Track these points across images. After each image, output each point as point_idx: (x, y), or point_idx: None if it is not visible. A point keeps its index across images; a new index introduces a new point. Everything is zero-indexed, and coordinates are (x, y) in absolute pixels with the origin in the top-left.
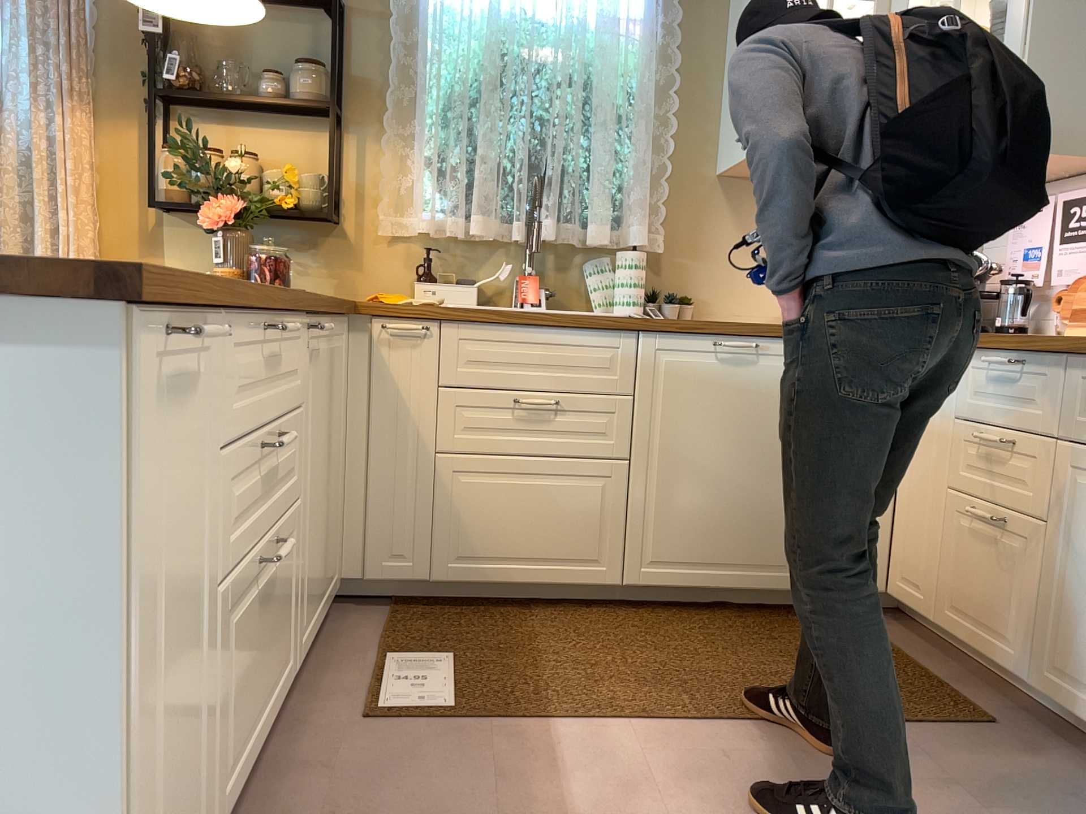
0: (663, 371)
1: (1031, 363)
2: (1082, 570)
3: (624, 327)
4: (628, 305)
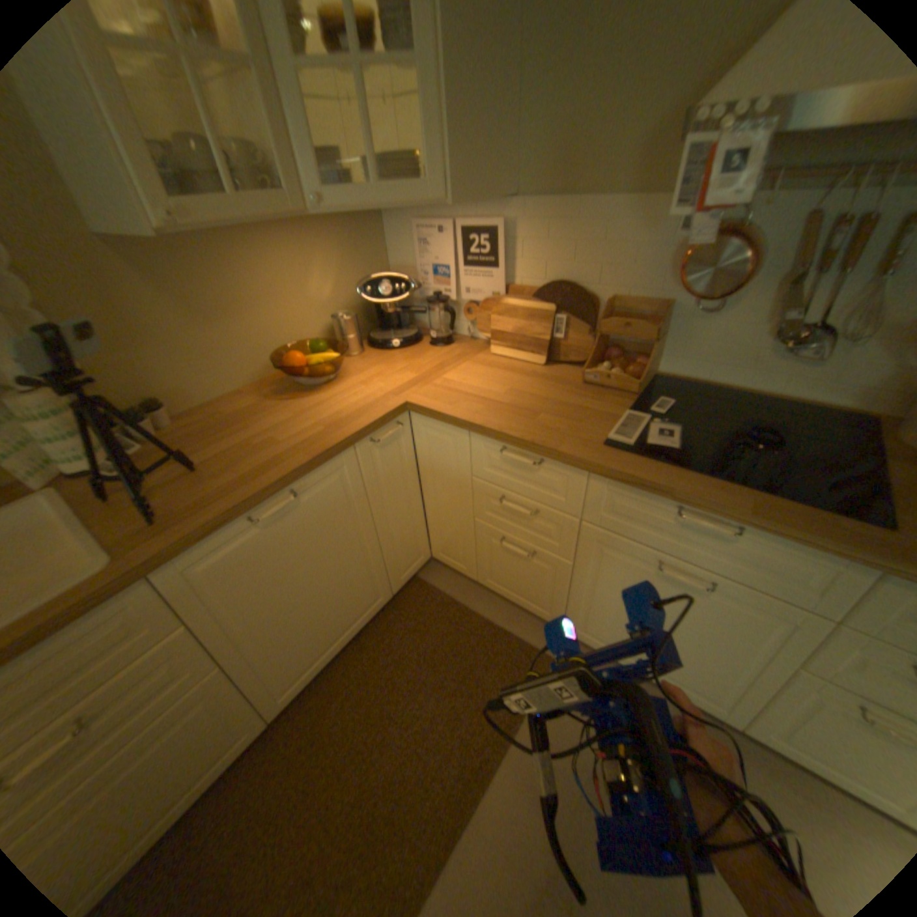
0: (204, 582)
1: (547, 461)
2: (605, 594)
3: (117, 593)
4: (78, 463)
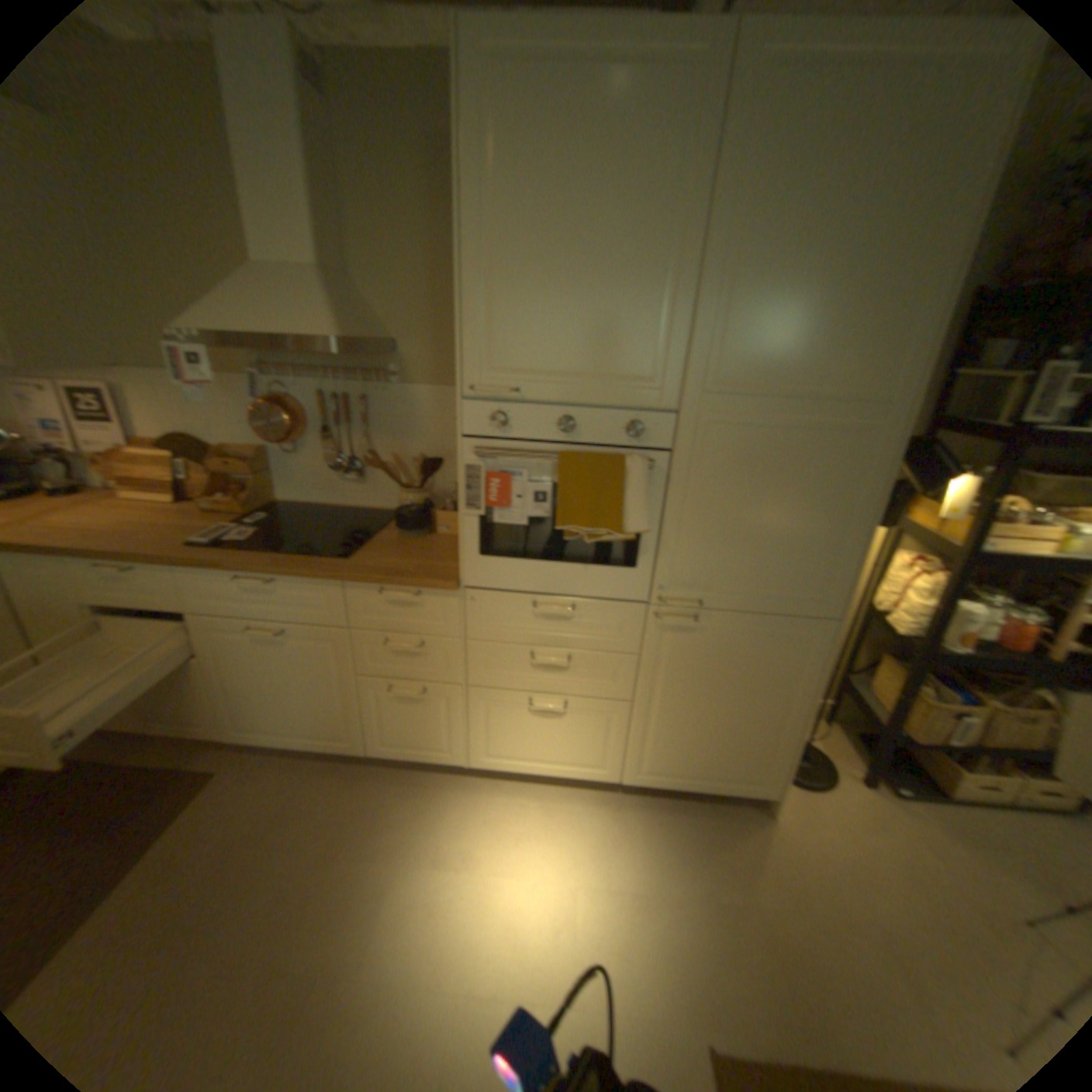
0: None
1: (141, 570)
2: (234, 681)
3: None
4: None
